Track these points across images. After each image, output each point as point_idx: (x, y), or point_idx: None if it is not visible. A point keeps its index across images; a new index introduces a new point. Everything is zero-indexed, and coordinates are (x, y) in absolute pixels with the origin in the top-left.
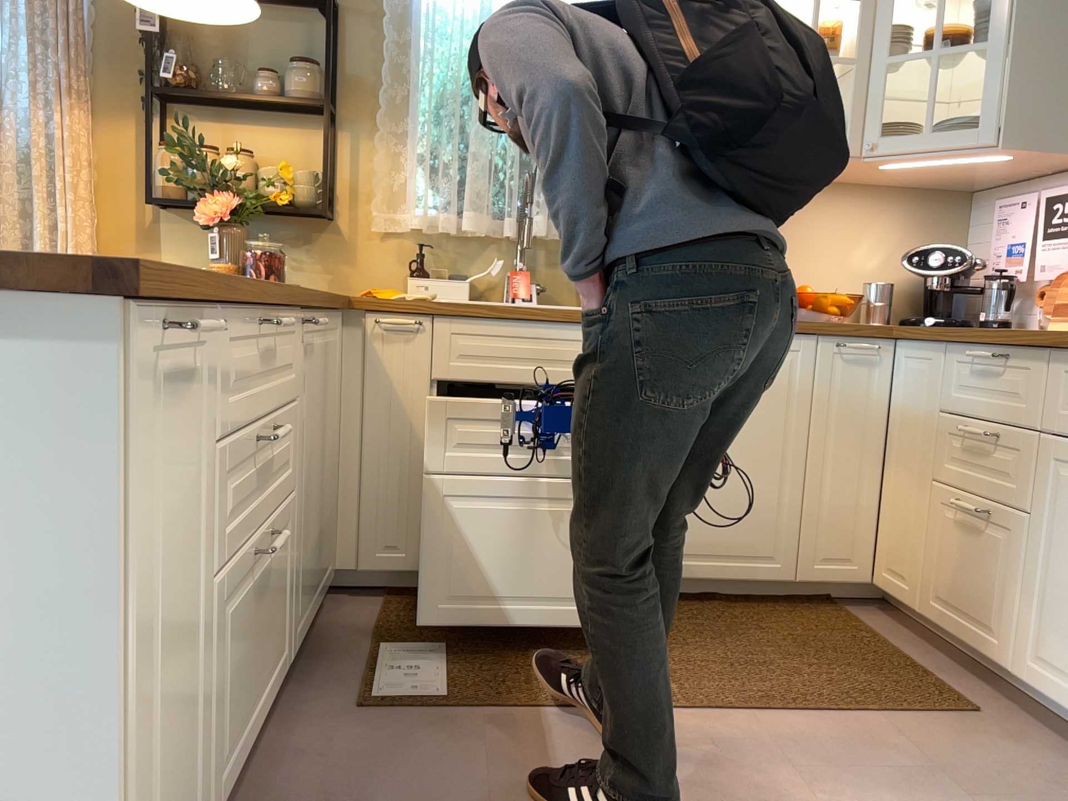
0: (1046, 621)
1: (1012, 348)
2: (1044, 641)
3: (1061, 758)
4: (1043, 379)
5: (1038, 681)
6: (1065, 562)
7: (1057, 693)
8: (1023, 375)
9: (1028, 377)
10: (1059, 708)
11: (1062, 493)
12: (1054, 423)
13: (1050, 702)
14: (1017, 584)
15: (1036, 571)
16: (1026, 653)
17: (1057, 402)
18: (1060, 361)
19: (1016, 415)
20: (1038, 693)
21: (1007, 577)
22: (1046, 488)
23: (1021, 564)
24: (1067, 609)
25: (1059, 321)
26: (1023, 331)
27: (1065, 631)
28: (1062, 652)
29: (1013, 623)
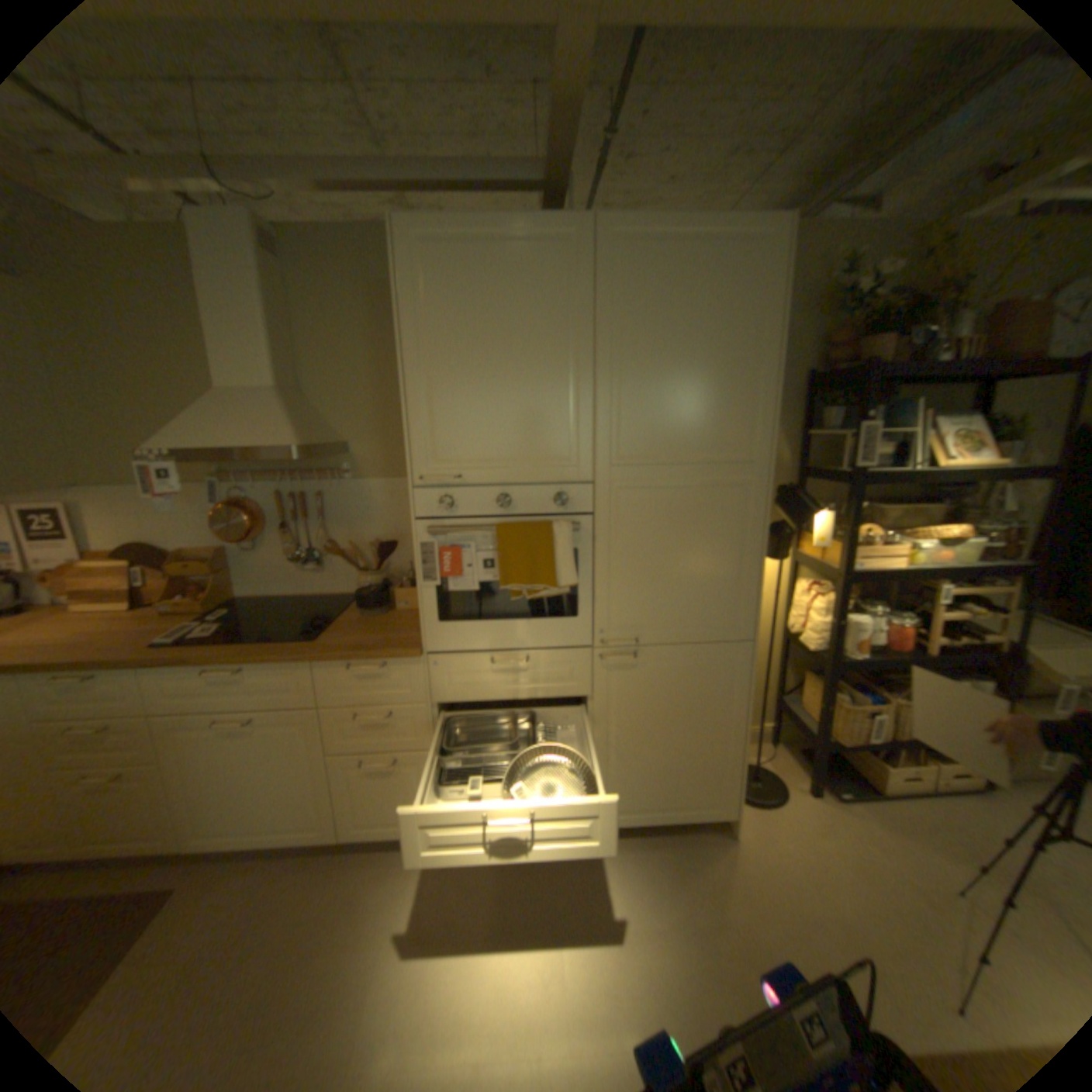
0: (195, 814)
1: (97, 672)
2: (198, 825)
3: (234, 873)
4: (134, 685)
5: (202, 846)
6: (196, 780)
7: (218, 845)
8: (114, 686)
9: (120, 686)
10: (222, 850)
11: (179, 745)
12: (155, 709)
13: (215, 851)
14: (164, 804)
15: (176, 793)
16: (187, 836)
17: (153, 697)
18: (146, 673)
19: (119, 710)
20: (204, 851)
21: (152, 805)
22: (165, 746)
23: (161, 793)
24: (208, 802)
25: (78, 604)
26: (100, 656)
27: (210, 813)
28: (213, 824)
29: (170, 826)
